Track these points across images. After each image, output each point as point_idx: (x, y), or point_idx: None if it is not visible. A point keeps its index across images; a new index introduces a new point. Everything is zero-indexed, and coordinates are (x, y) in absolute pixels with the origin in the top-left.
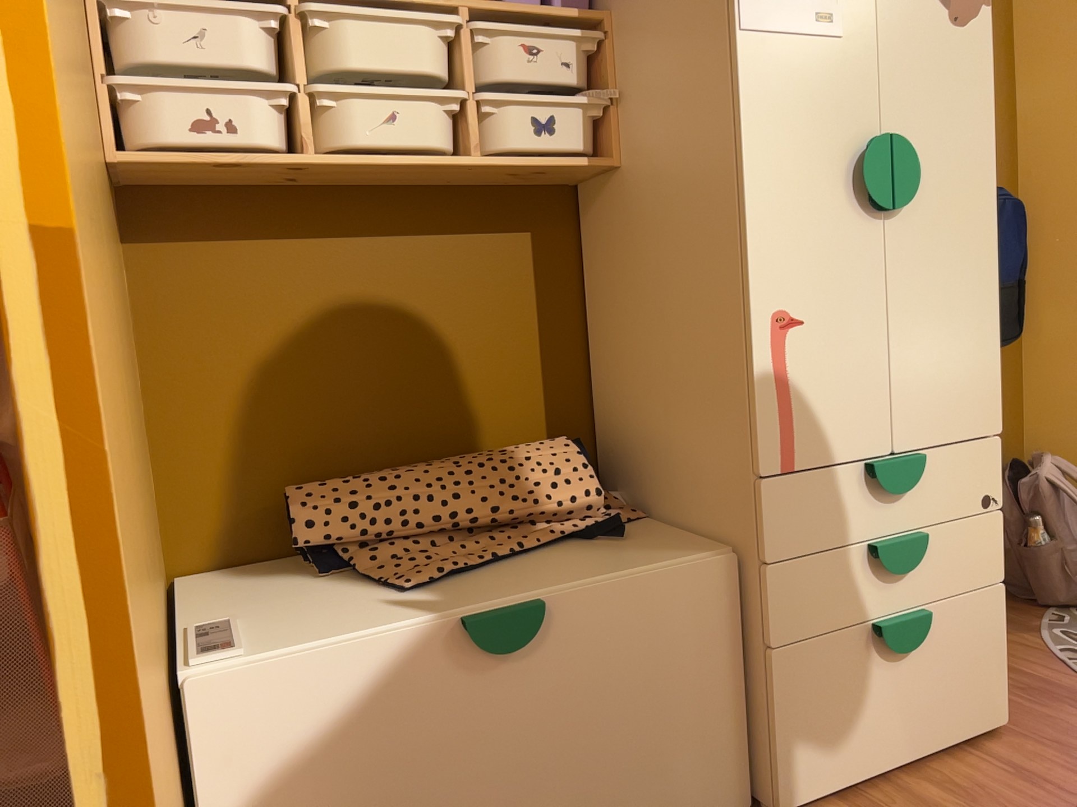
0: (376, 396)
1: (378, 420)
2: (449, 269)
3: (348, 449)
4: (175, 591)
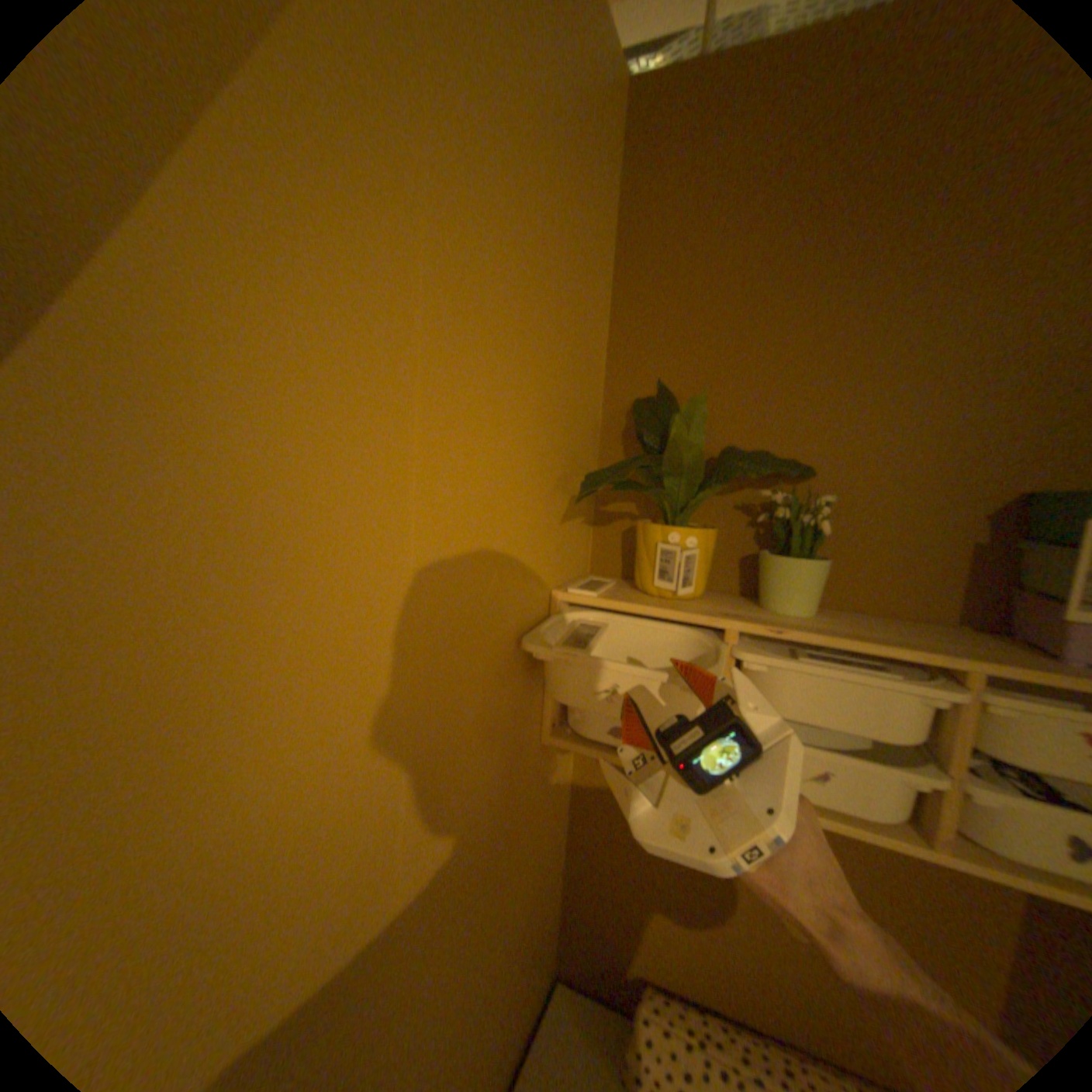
0: (756, 945)
1: (753, 967)
2: (880, 870)
3: (716, 972)
4: (543, 1014)
